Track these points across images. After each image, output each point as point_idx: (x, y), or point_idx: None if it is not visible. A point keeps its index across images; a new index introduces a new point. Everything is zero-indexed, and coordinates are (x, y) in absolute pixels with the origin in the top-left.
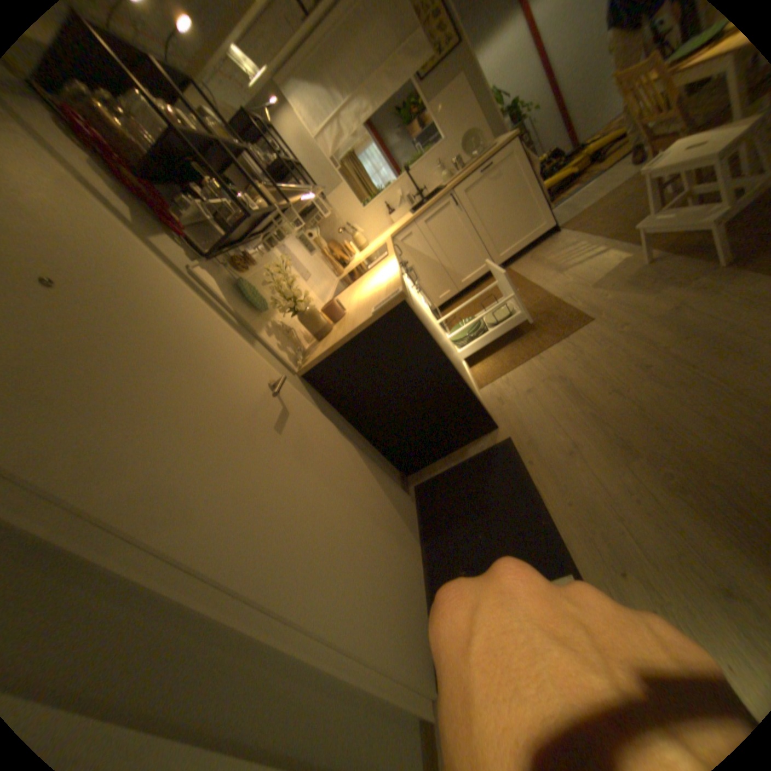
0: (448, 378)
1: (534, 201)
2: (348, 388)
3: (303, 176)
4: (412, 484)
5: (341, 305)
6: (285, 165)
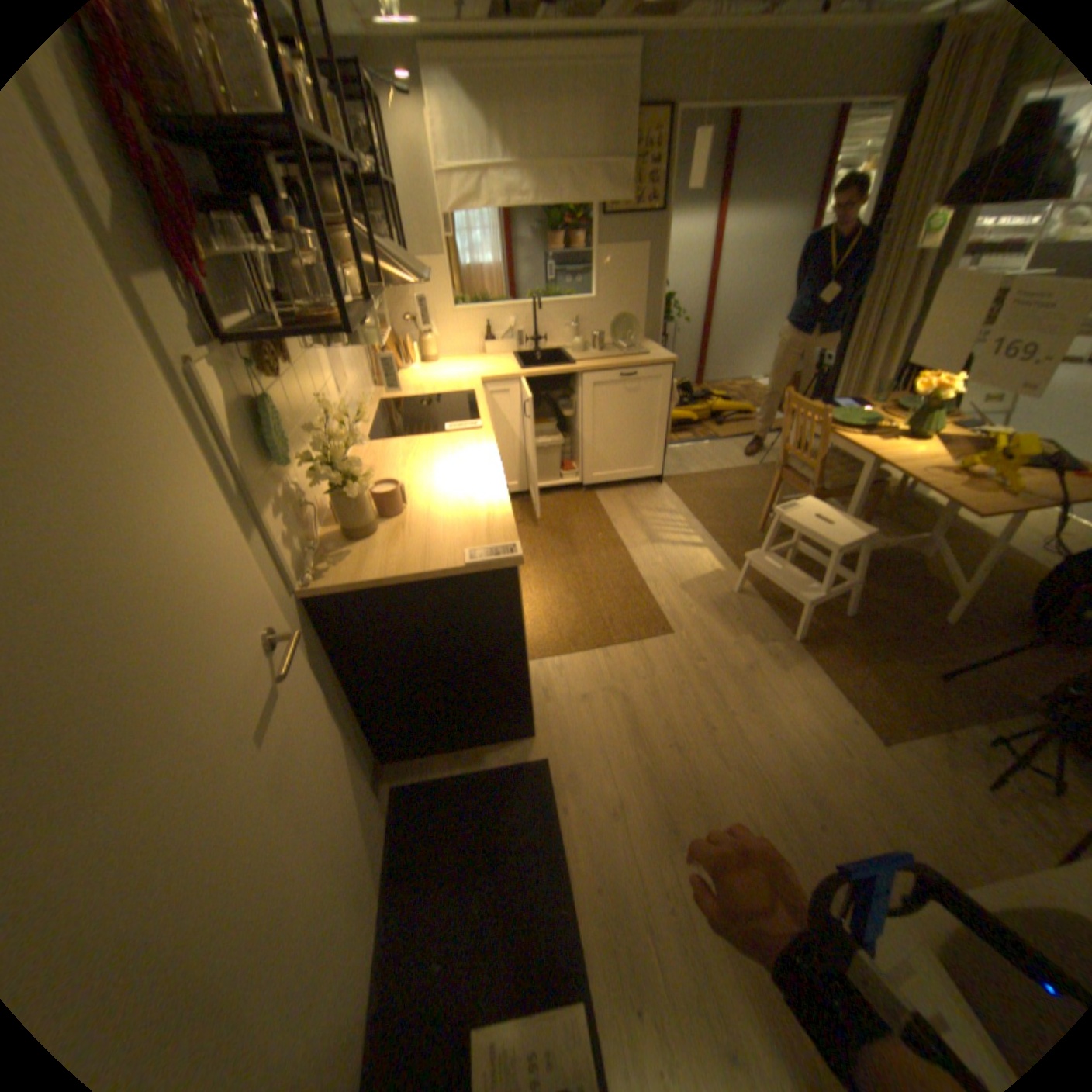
0: (511, 668)
1: (649, 432)
2: (366, 637)
3: (393, 216)
4: (387, 783)
5: (391, 479)
6: (374, 180)
